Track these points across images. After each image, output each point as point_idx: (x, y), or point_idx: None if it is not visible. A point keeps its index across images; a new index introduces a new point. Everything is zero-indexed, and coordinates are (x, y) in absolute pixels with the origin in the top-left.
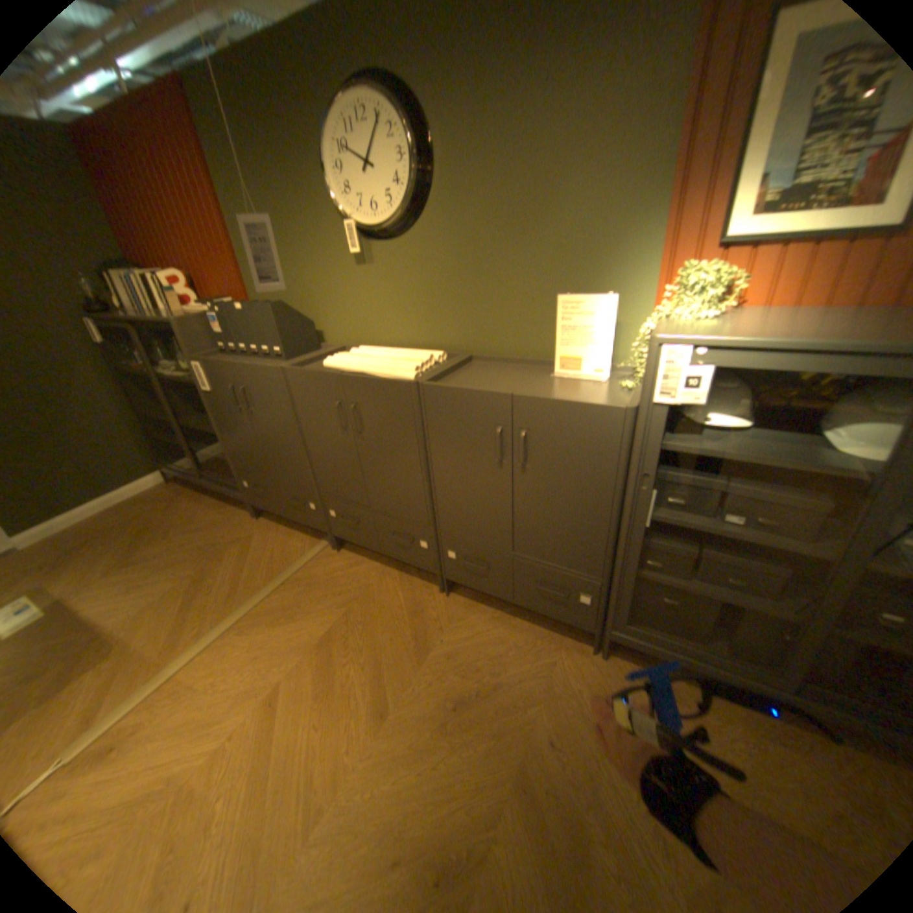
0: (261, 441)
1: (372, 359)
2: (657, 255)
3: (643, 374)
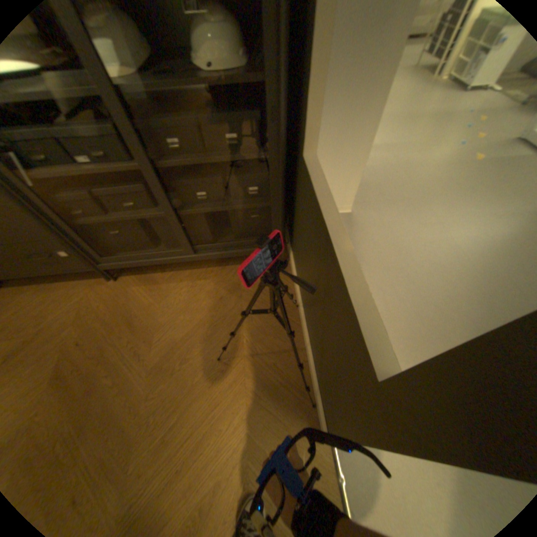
0: None
1: None
2: None
3: None
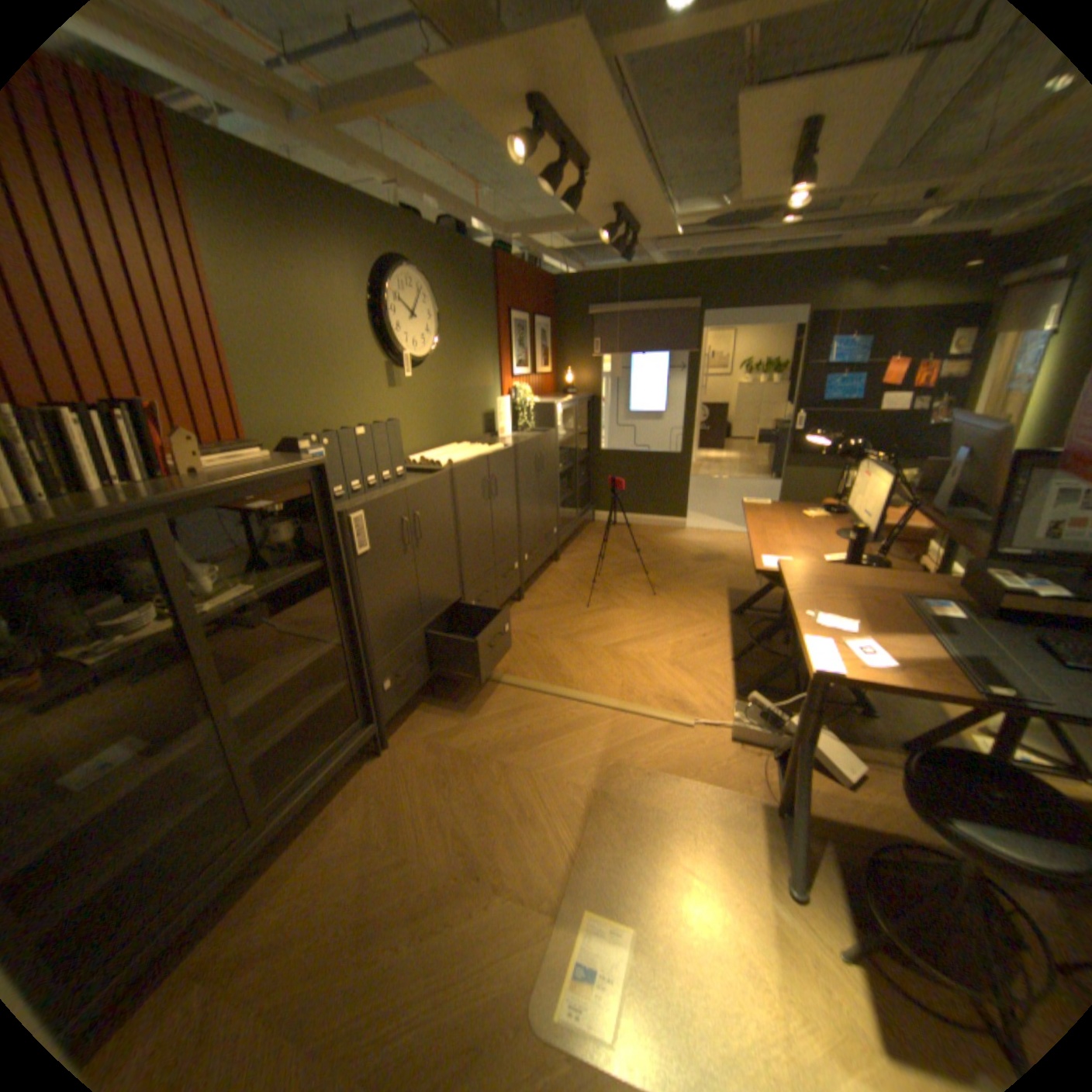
0: (423, 576)
1: (458, 452)
2: (500, 382)
3: (530, 425)
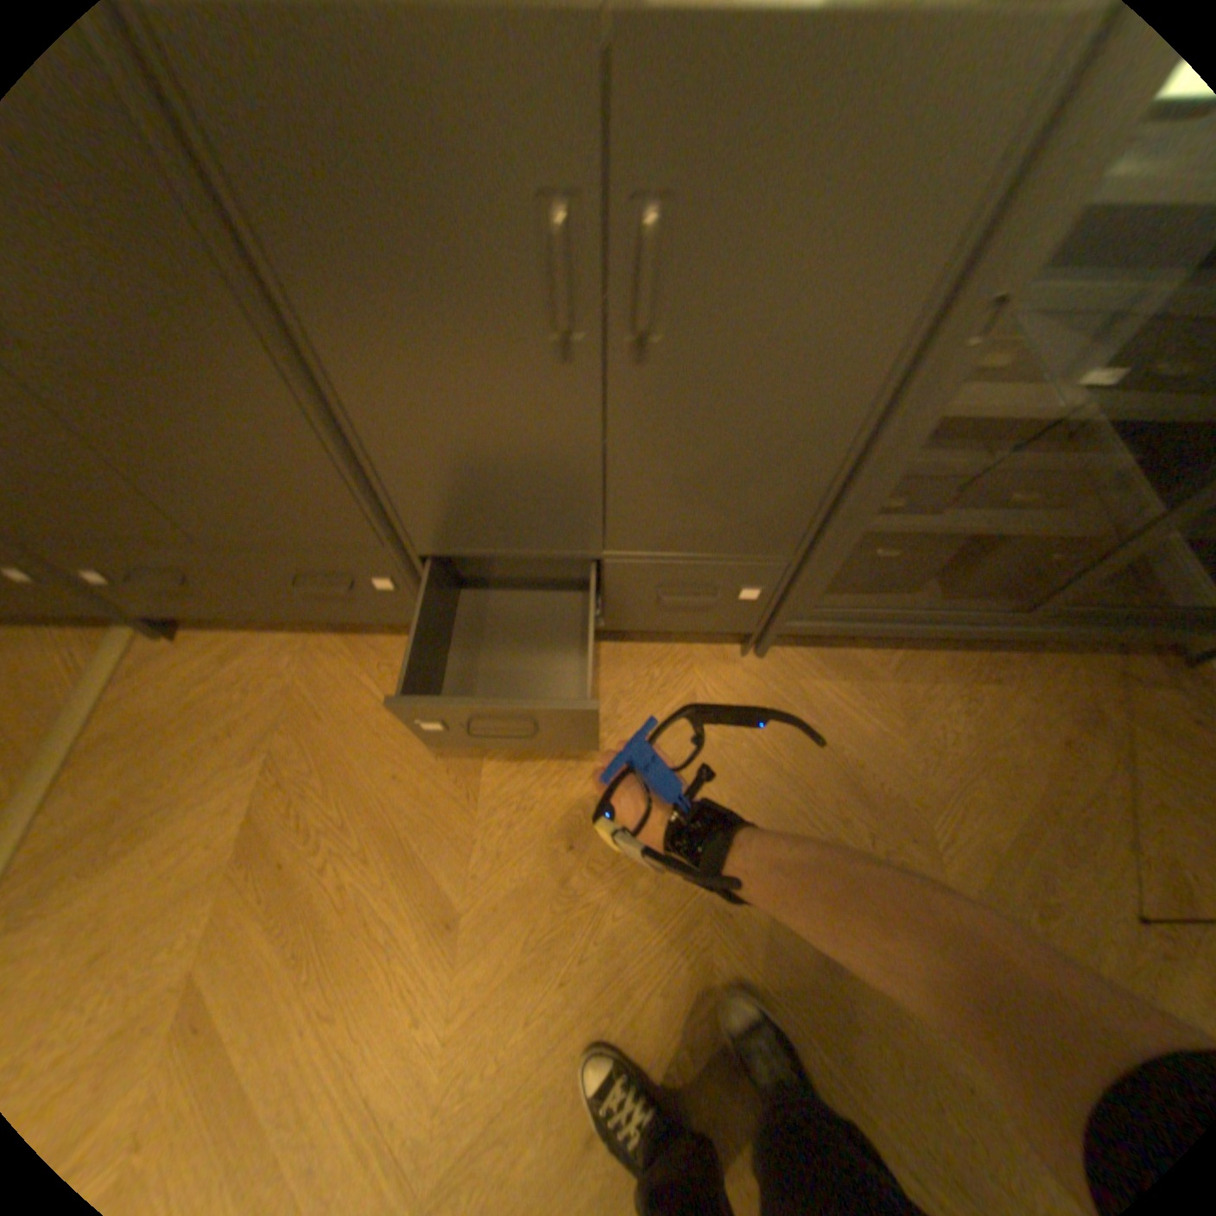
0: None
1: None
2: None
3: None
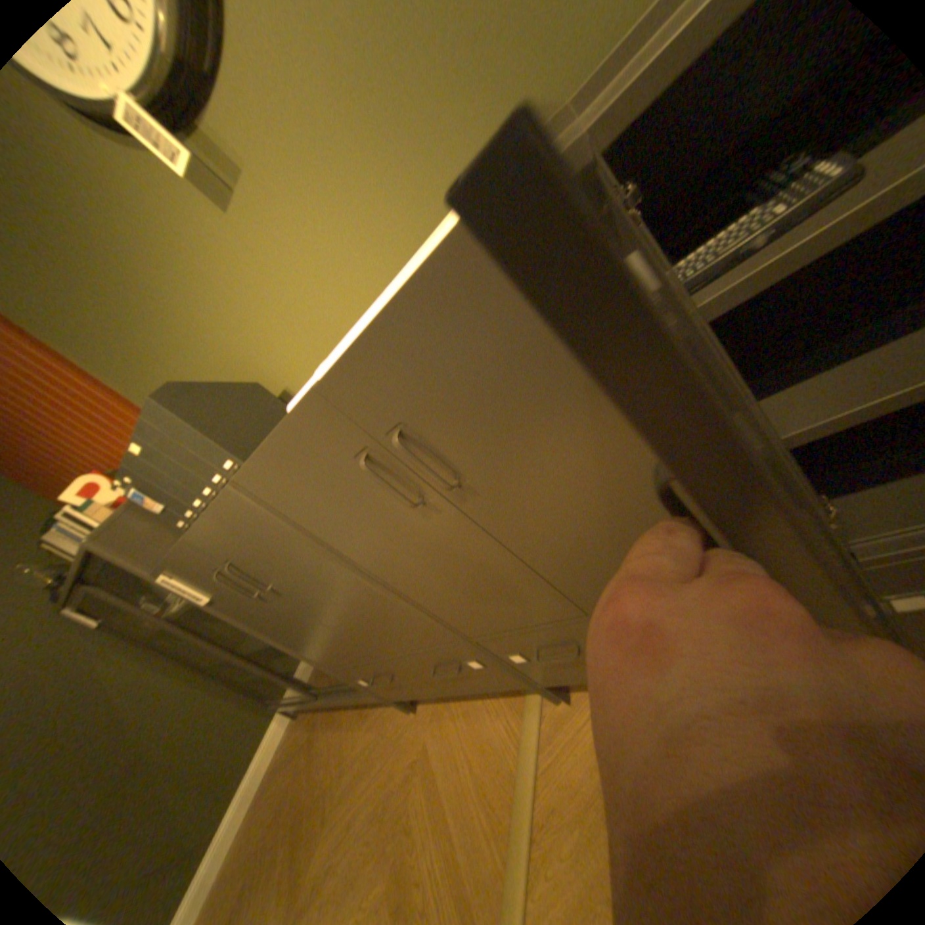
0: (328, 621)
1: None
2: None
3: None
